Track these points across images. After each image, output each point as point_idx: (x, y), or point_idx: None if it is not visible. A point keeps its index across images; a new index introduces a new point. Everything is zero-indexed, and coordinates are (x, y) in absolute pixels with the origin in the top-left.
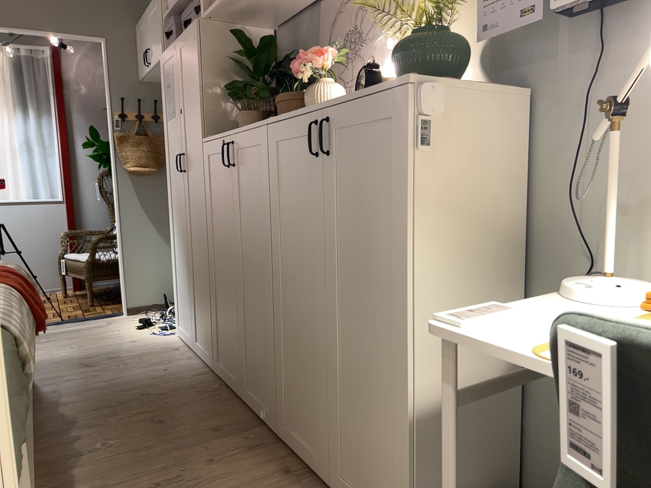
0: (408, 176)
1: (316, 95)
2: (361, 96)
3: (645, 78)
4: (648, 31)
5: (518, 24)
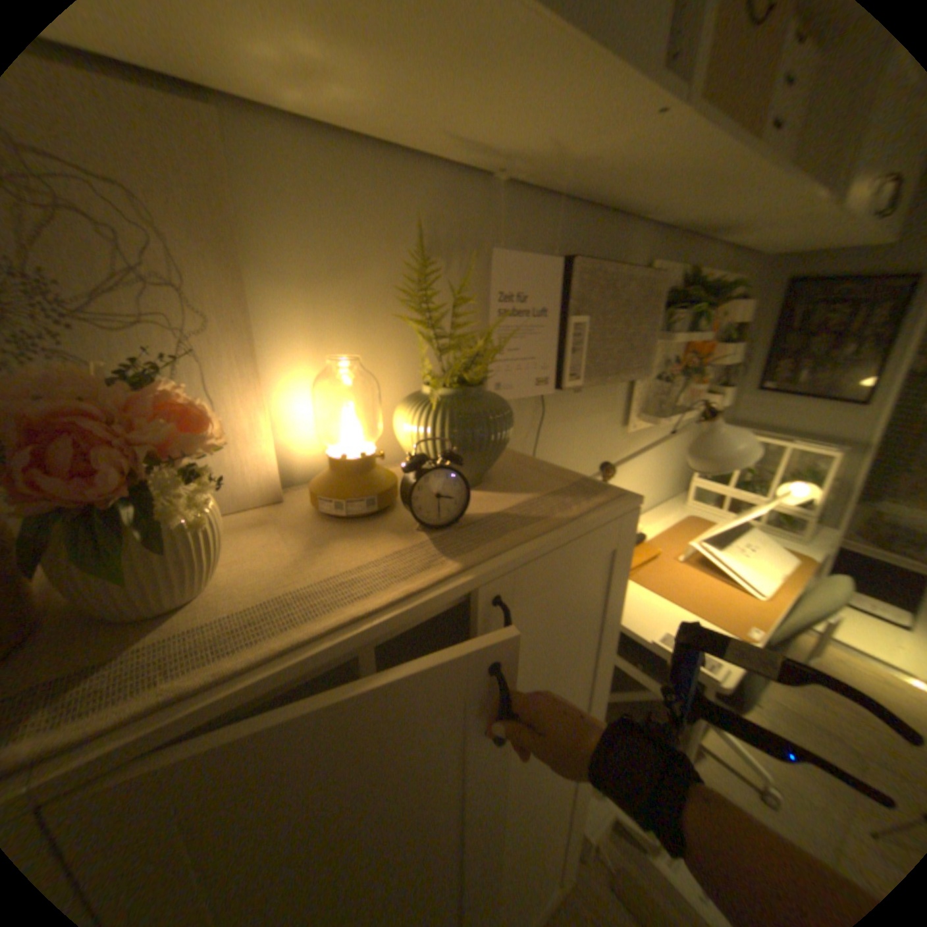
0: (622, 599)
1: (187, 543)
2: (577, 535)
3: (554, 431)
4: (557, 398)
5: (528, 389)
